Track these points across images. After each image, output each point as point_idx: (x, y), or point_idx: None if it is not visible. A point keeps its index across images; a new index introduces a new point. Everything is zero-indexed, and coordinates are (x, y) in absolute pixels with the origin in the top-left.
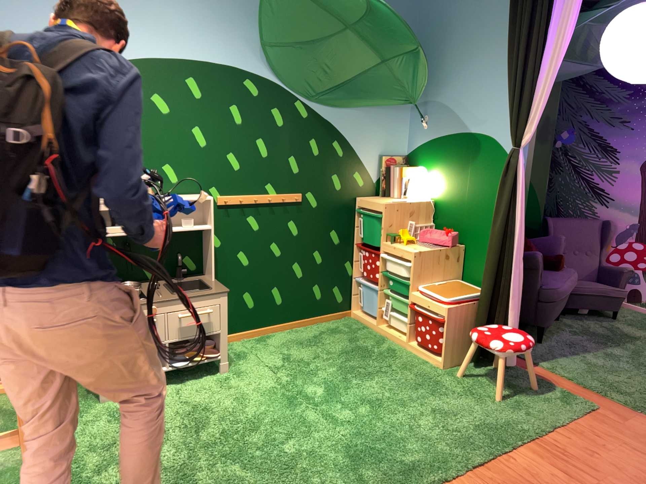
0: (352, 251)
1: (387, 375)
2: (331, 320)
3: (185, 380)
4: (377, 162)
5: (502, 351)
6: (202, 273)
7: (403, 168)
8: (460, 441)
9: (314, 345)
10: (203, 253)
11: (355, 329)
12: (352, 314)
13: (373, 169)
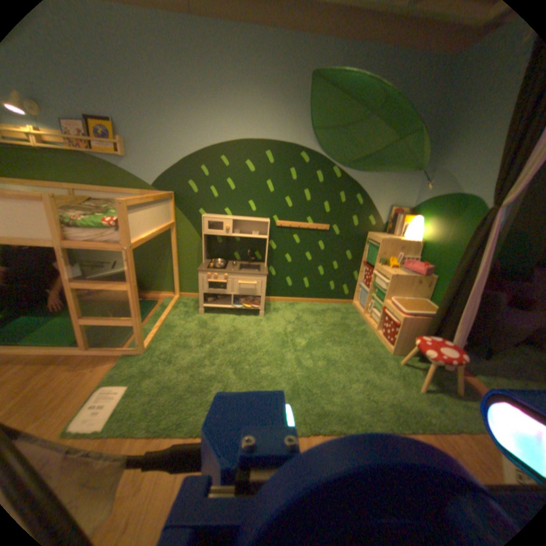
0: (359, 265)
1: (349, 348)
2: (337, 302)
3: (238, 314)
4: (388, 208)
5: (436, 362)
6: (262, 261)
7: (407, 214)
8: (372, 413)
9: (317, 315)
10: (263, 250)
11: (349, 312)
12: (352, 303)
13: (384, 213)
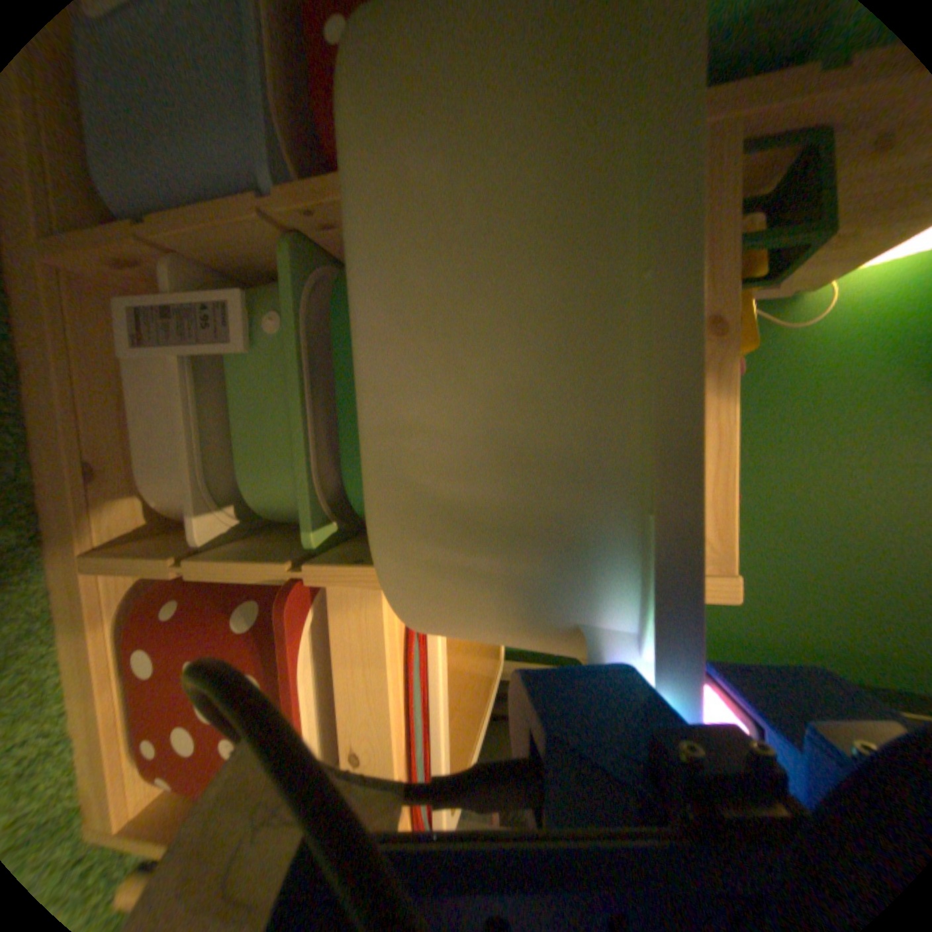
0: None
1: None
2: None
3: None
4: None
5: None
6: None
7: None
8: None
9: None
10: None
11: None
12: None
13: None
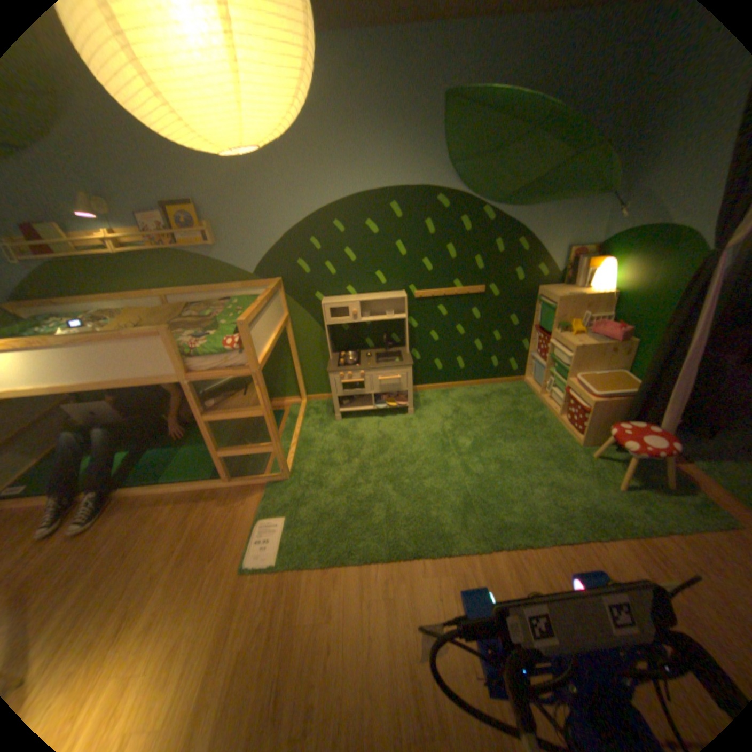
0: (530, 332)
1: (527, 445)
2: (505, 383)
3: (383, 417)
4: (566, 252)
5: (641, 458)
6: (402, 346)
7: (594, 257)
8: (562, 524)
9: (481, 406)
10: (403, 333)
11: (522, 396)
12: (525, 382)
13: (561, 259)
